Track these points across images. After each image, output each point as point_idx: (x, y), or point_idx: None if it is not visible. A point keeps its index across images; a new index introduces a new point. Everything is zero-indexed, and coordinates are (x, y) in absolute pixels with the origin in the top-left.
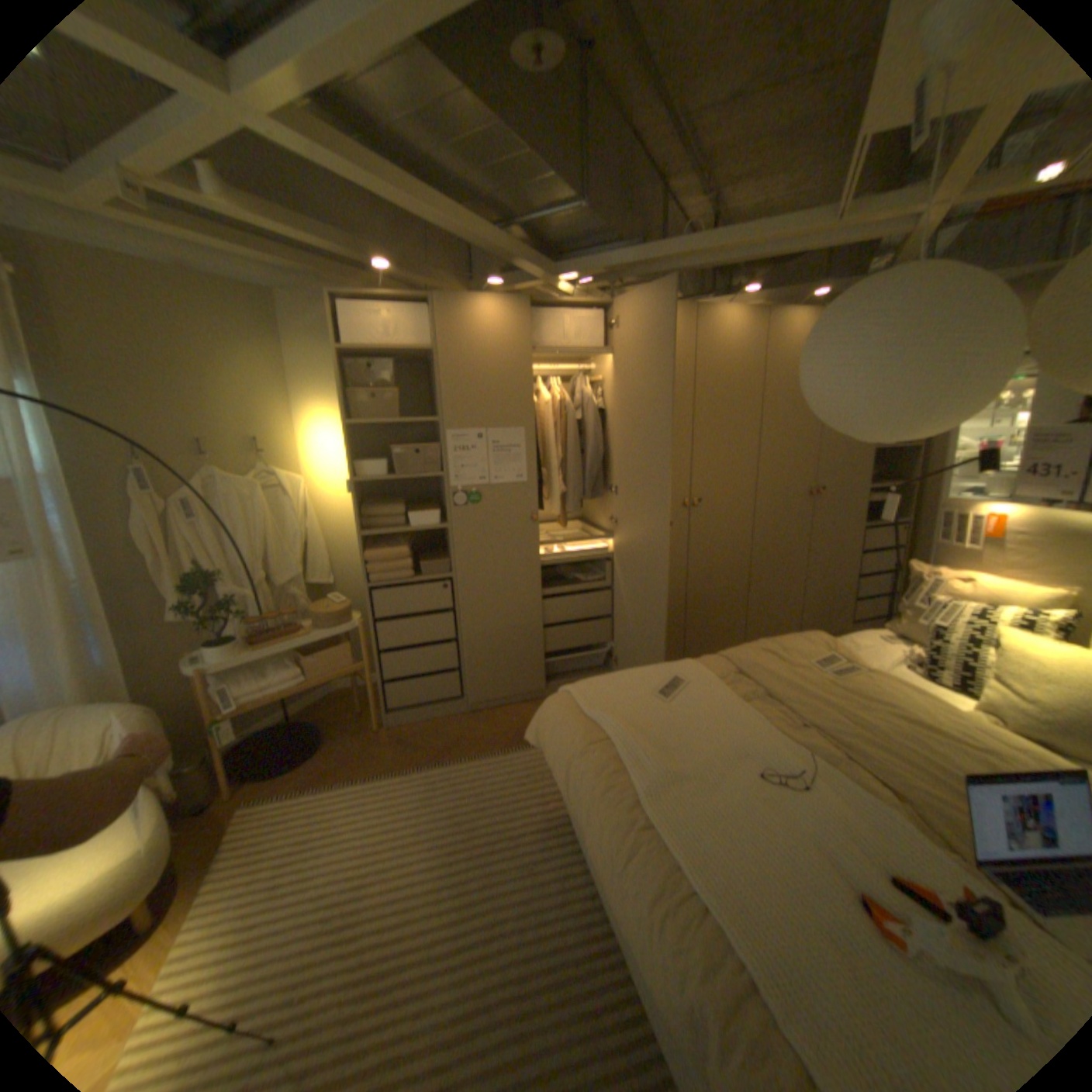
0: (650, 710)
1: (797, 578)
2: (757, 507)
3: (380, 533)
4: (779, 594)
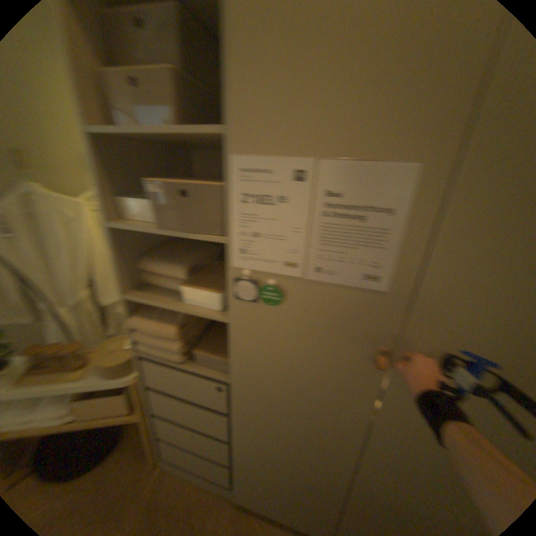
0: None
1: None
2: None
3: (143, 301)
4: None
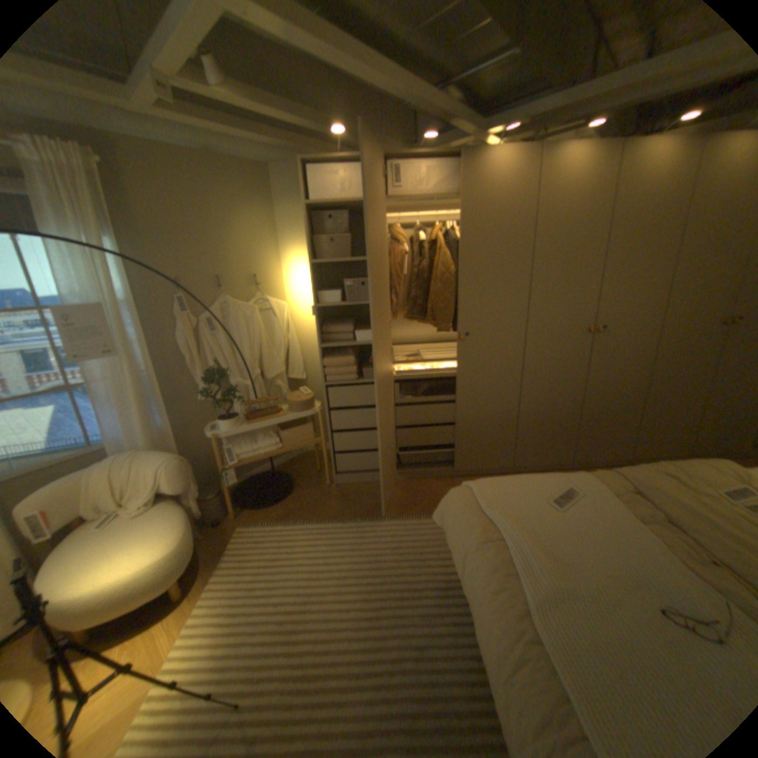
0: (544, 518)
1: (698, 401)
2: (664, 334)
3: (335, 345)
4: (677, 414)
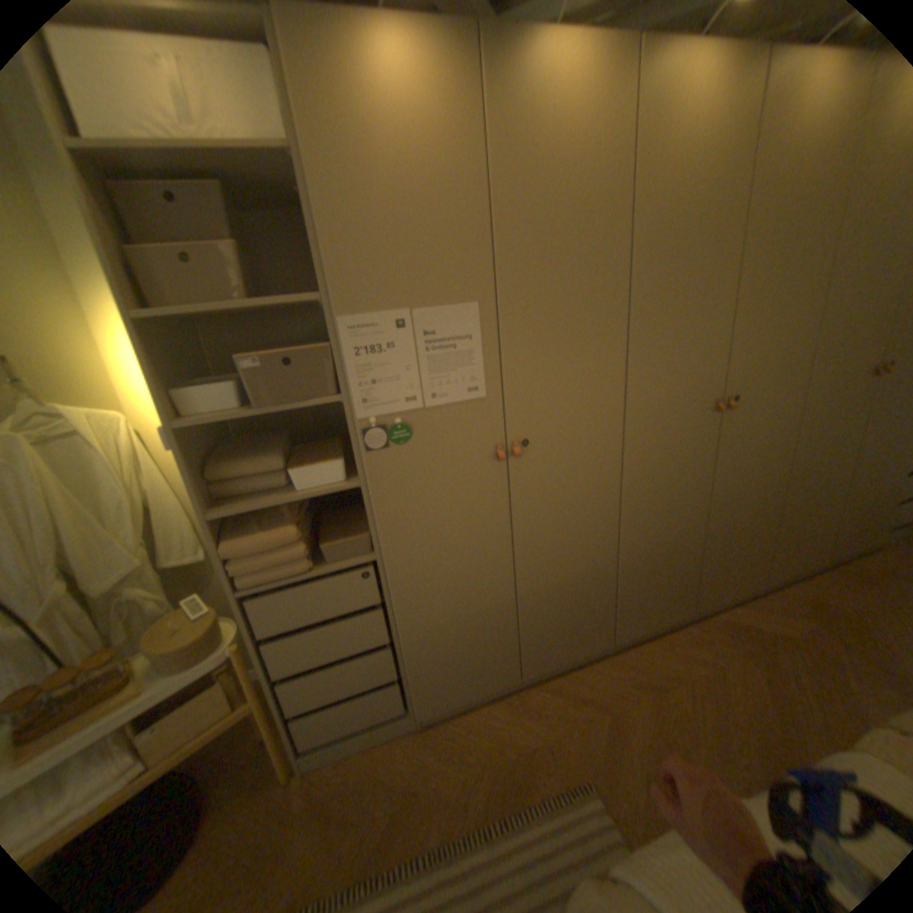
0: None
1: (842, 488)
2: (809, 400)
3: (243, 509)
4: (818, 512)
